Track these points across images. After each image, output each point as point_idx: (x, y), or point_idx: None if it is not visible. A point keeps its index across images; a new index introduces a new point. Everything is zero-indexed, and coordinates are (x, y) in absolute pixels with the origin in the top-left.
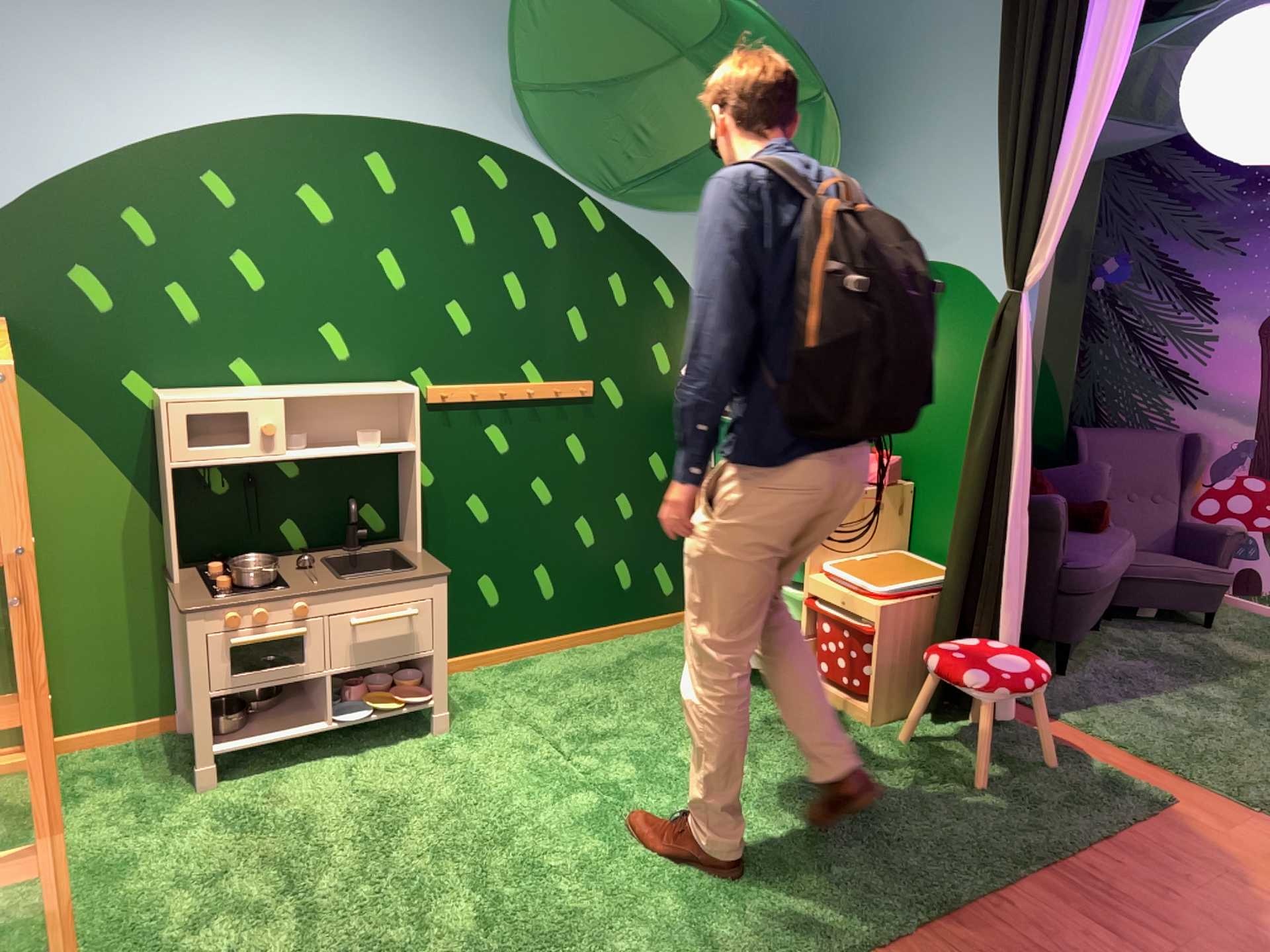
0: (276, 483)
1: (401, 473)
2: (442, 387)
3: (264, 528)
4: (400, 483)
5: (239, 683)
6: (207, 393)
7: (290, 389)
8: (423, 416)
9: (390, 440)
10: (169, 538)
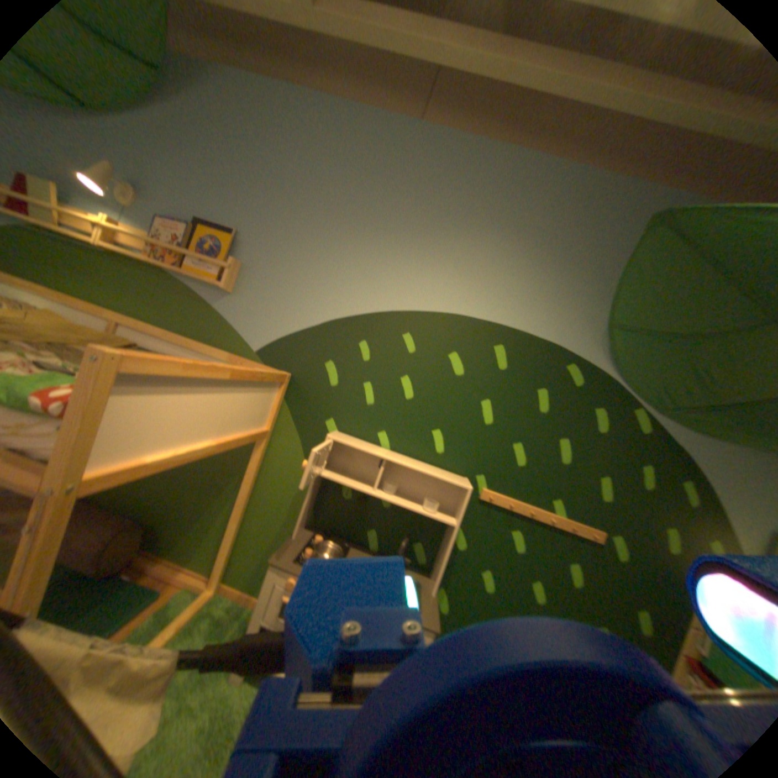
0: (371, 503)
1: (444, 531)
2: (490, 489)
3: (352, 526)
4: (441, 537)
5: (273, 624)
6: (353, 438)
7: (396, 453)
8: (471, 502)
9: (443, 508)
10: (307, 507)
